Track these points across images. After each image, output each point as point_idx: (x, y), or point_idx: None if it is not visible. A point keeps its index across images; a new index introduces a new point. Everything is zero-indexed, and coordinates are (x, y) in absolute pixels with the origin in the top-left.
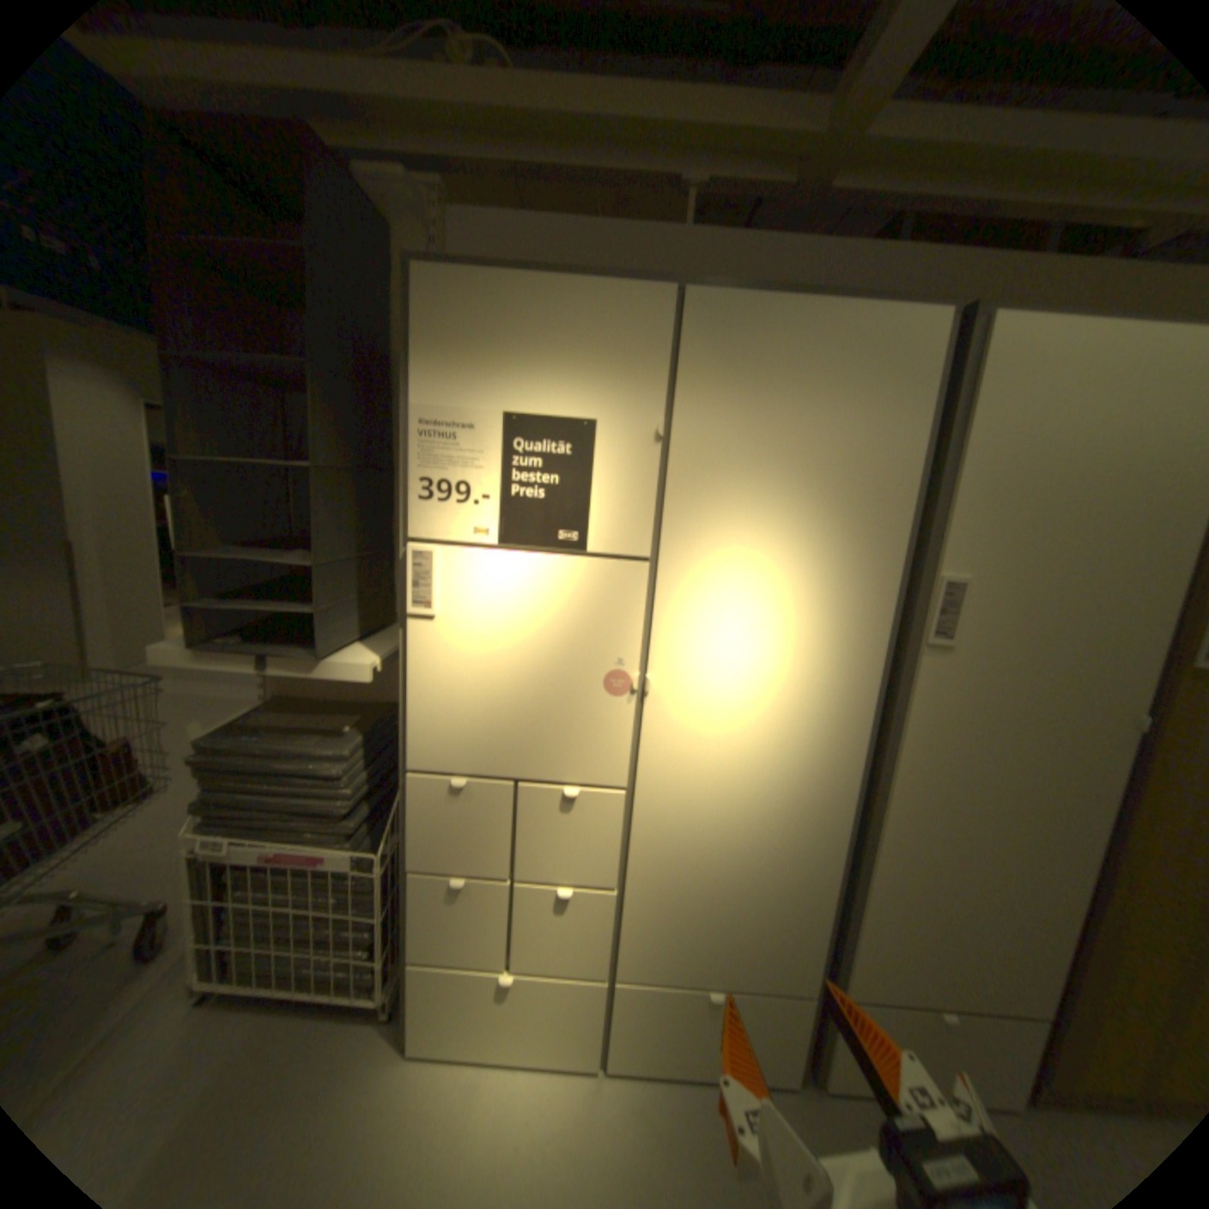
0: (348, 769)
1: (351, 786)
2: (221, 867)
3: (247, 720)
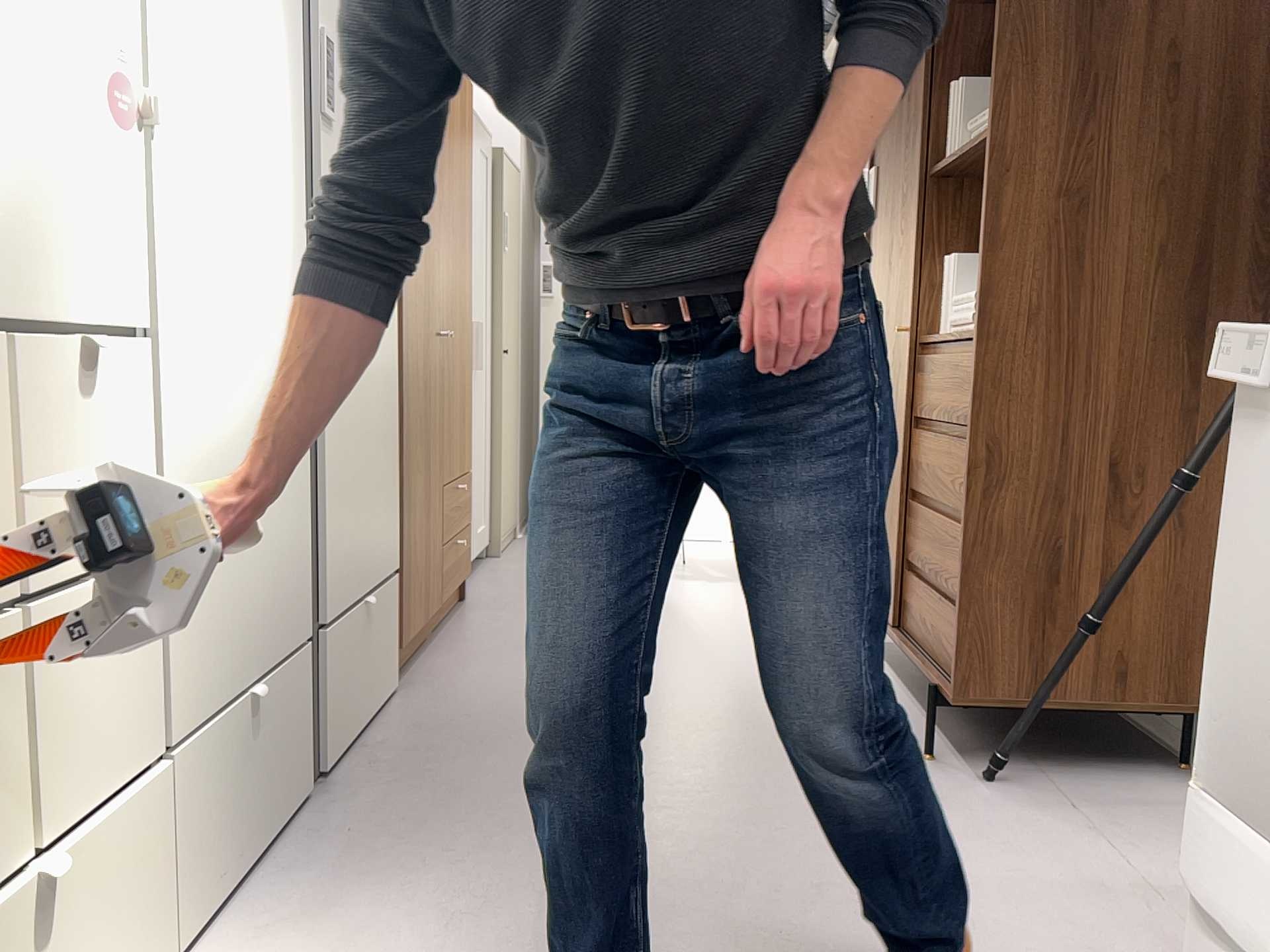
0: None
1: None
2: None
3: None
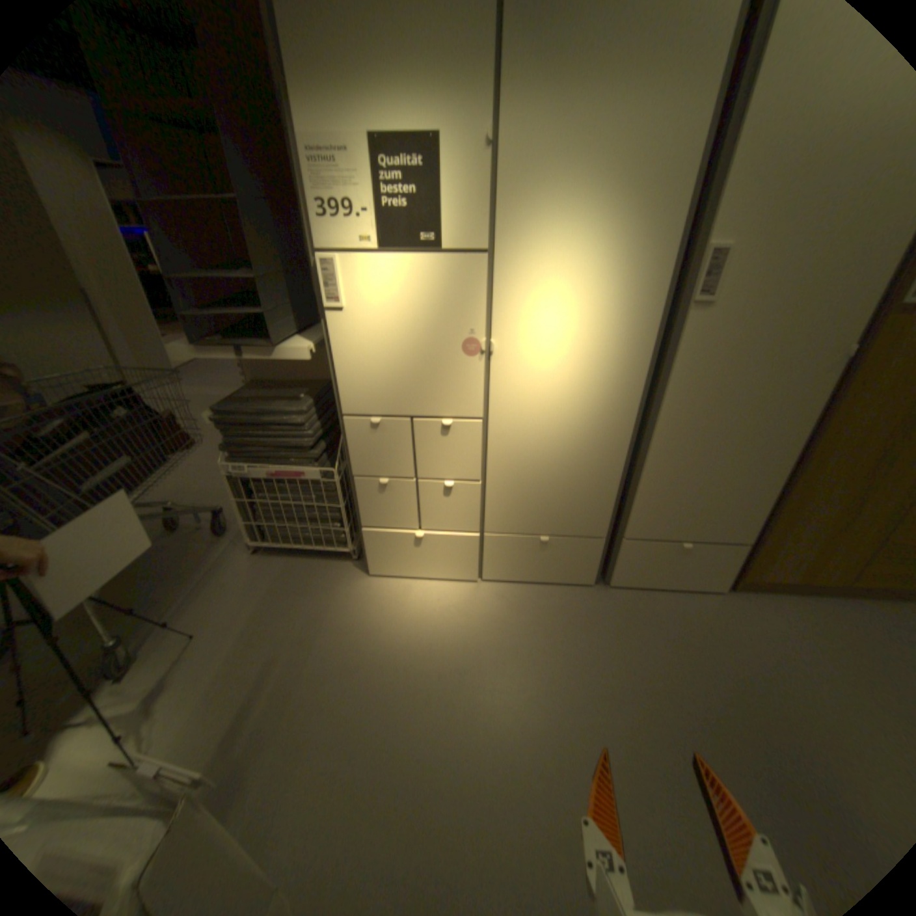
0: (307, 420)
1: (311, 430)
2: (246, 482)
3: (239, 395)
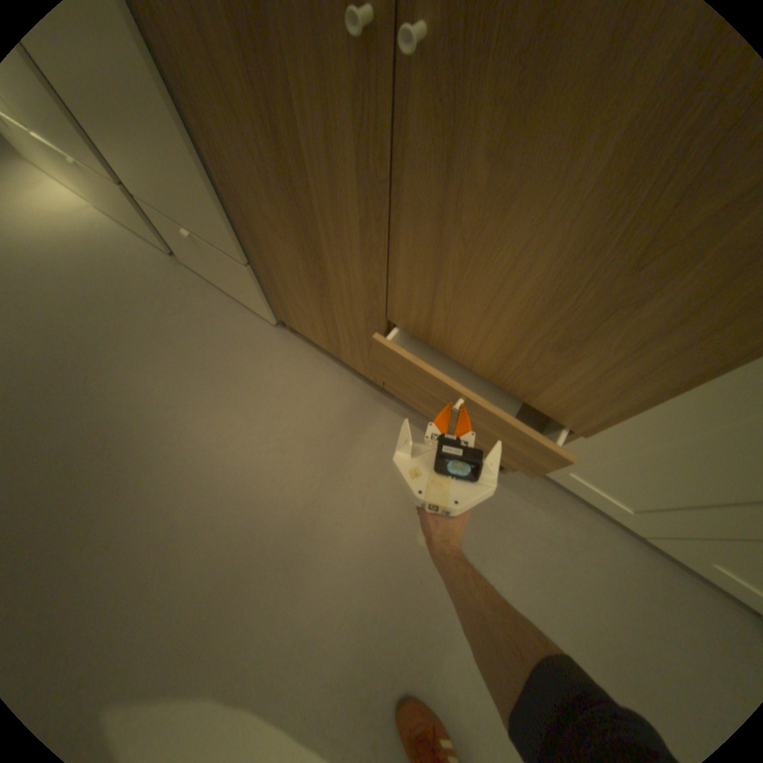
0: None
1: None
2: None
3: None
